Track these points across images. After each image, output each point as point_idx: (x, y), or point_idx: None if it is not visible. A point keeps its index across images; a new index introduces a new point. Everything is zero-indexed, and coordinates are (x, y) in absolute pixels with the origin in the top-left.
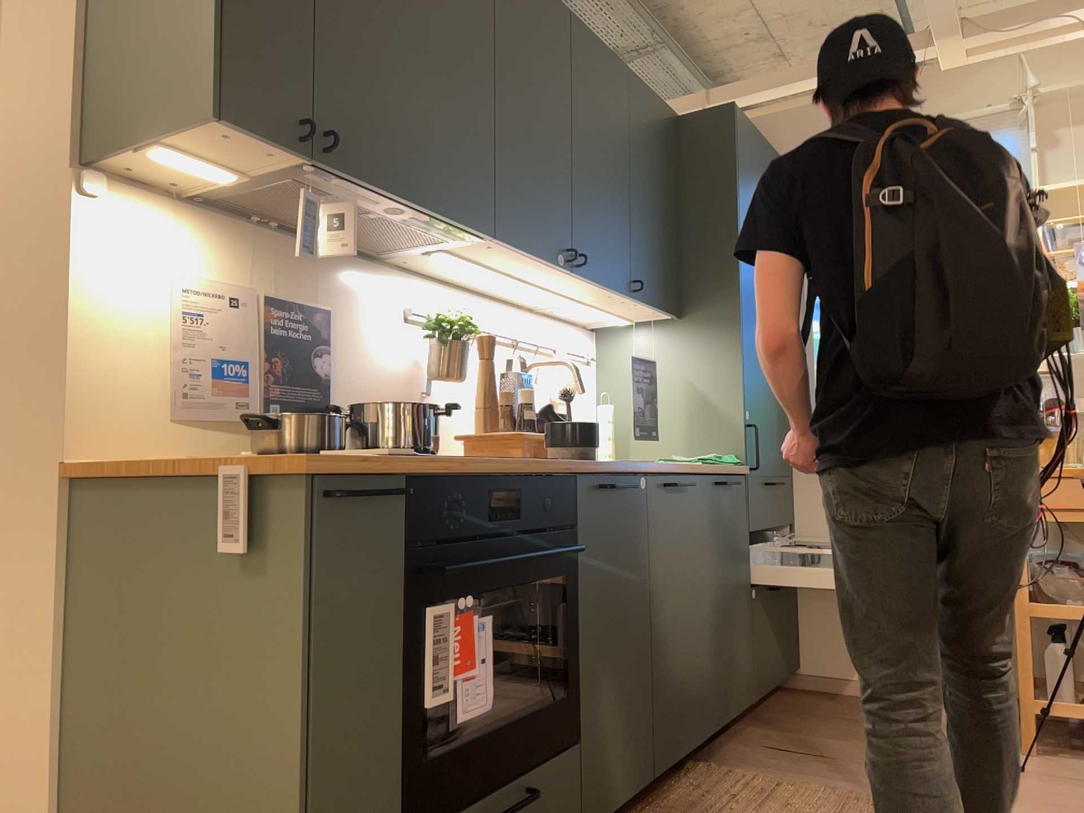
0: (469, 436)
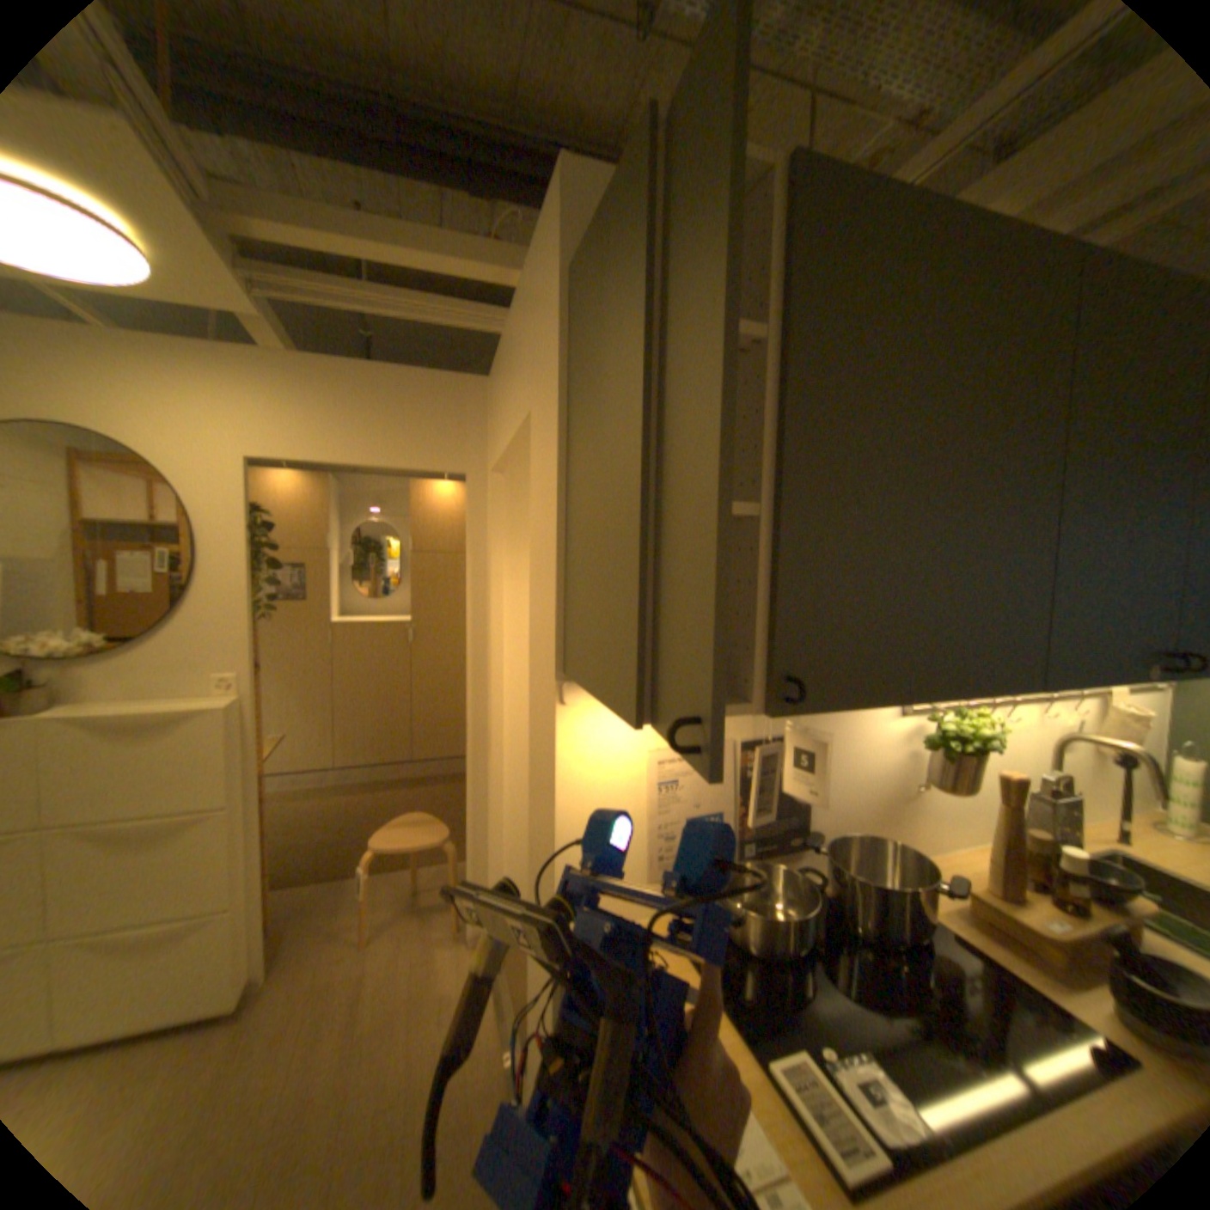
0: (982, 900)
